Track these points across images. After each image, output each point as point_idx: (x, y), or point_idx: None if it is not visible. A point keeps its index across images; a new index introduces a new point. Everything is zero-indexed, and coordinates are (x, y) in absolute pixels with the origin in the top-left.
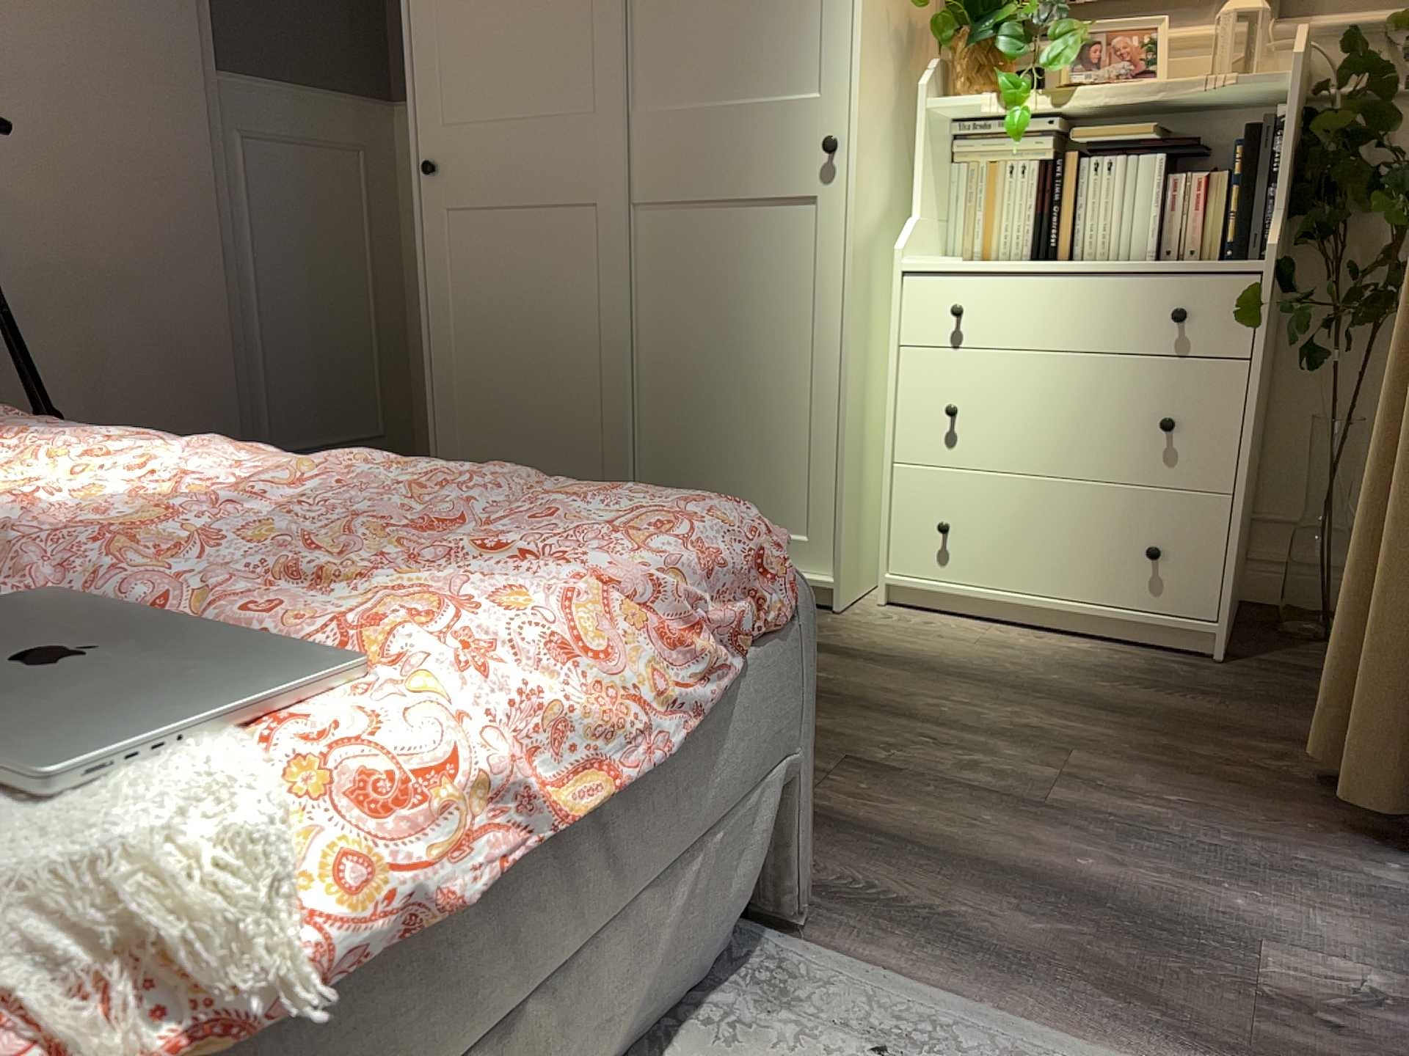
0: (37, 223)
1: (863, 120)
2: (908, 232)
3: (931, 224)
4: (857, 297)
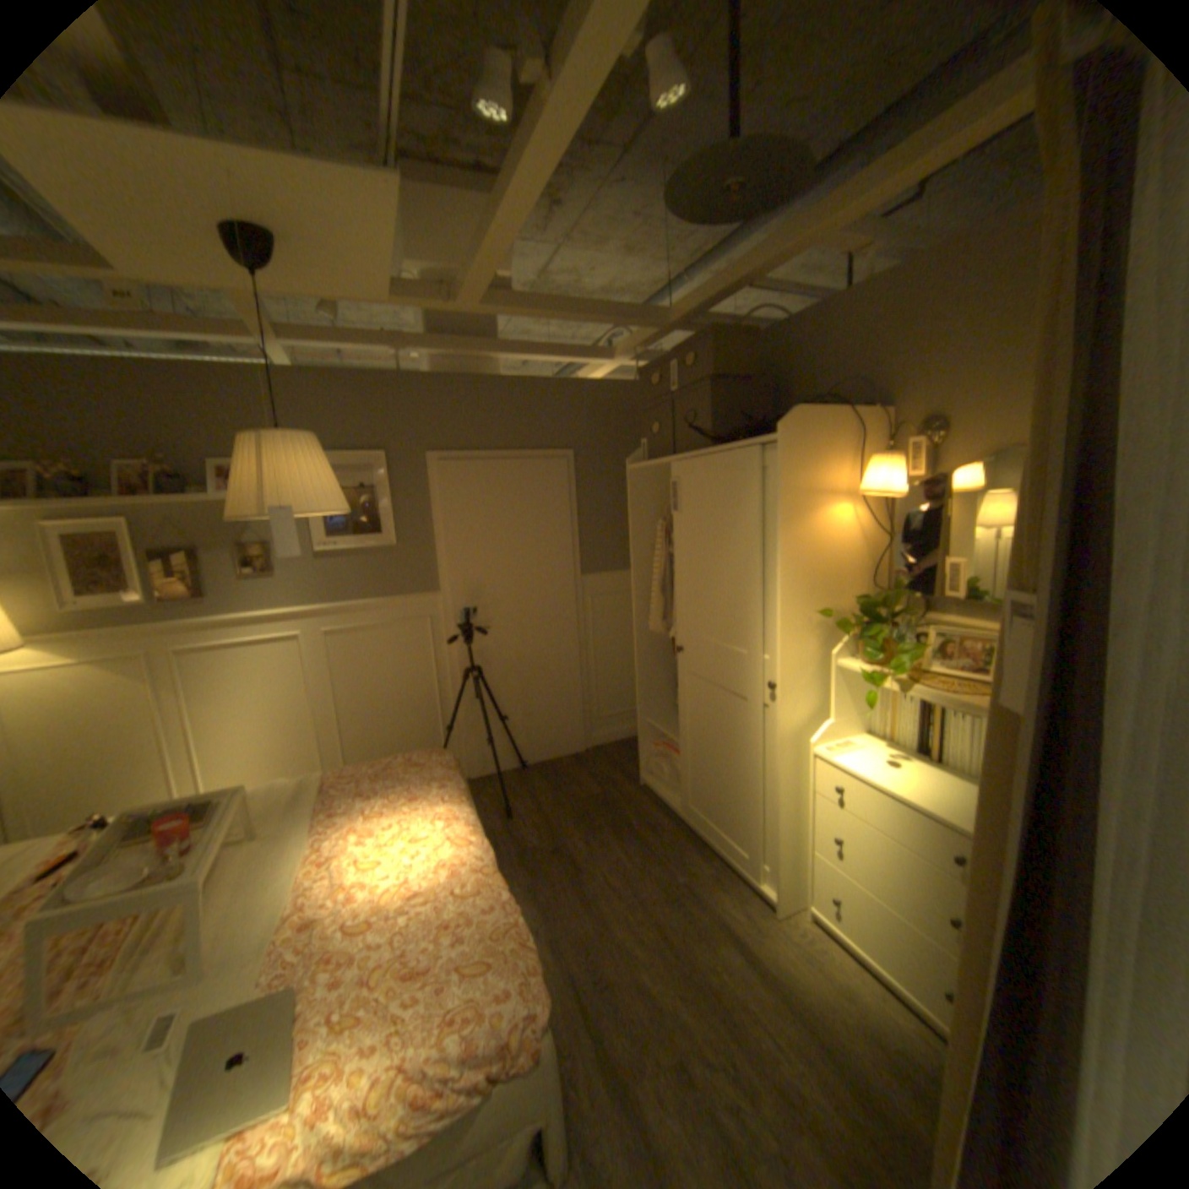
0: (507, 648)
1: (787, 680)
2: (822, 733)
3: (850, 721)
4: (786, 766)
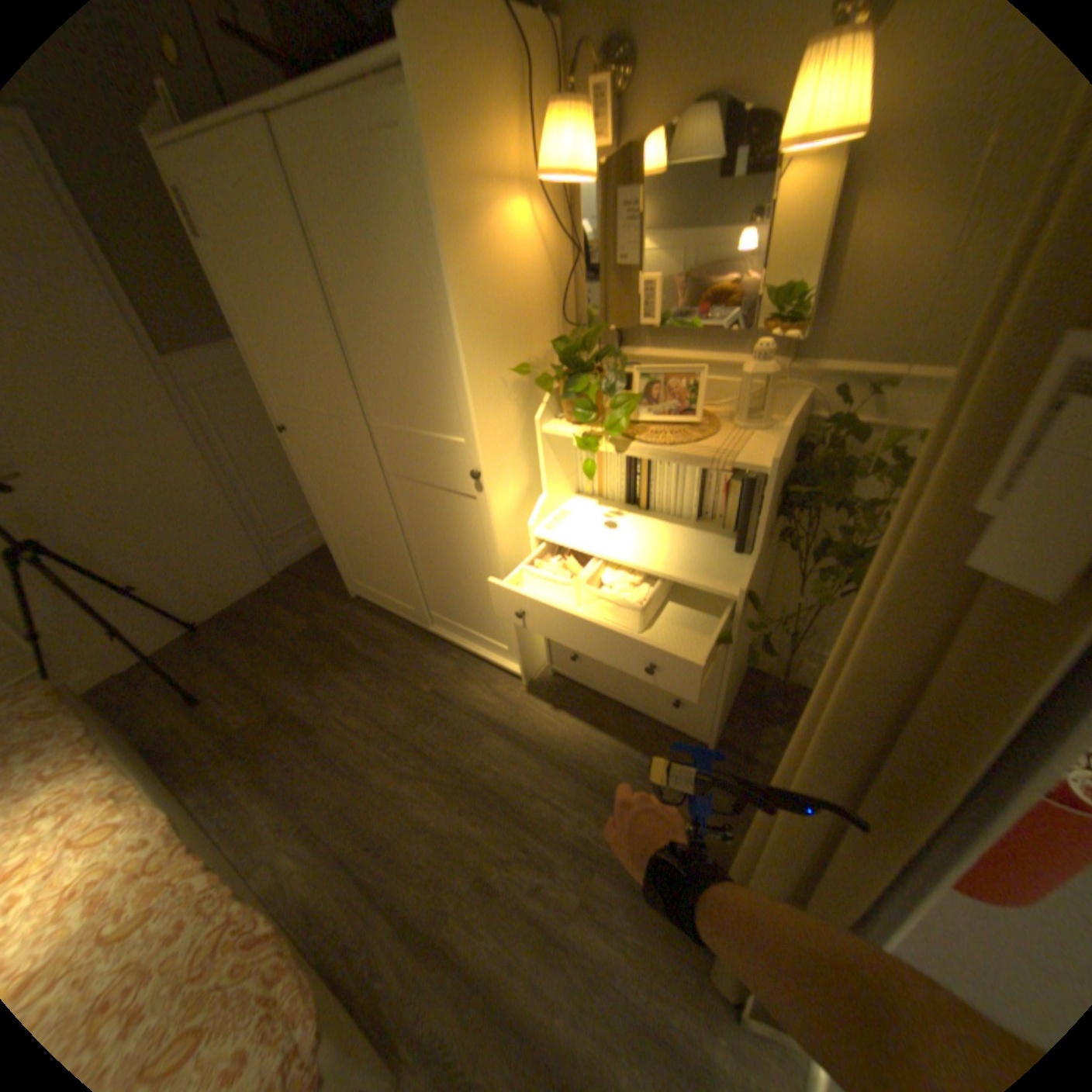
0: (78, 494)
1: (492, 464)
2: (537, 511)
3: (560, 488)
4: (507, 556)
